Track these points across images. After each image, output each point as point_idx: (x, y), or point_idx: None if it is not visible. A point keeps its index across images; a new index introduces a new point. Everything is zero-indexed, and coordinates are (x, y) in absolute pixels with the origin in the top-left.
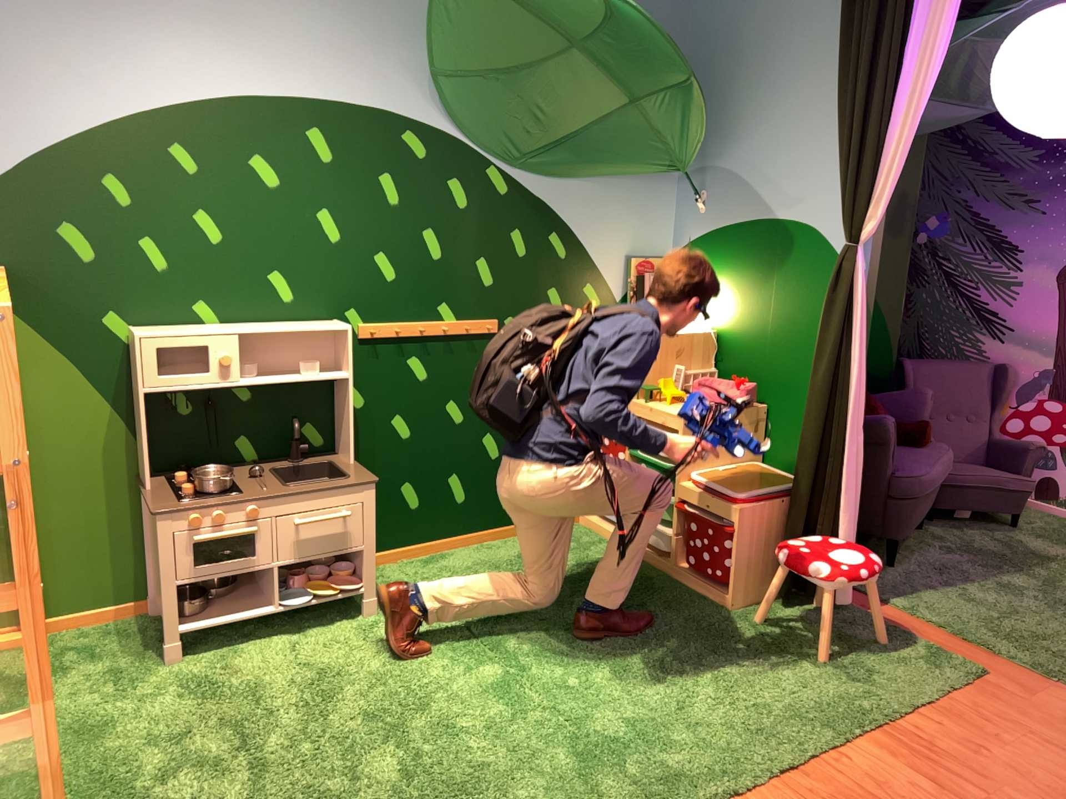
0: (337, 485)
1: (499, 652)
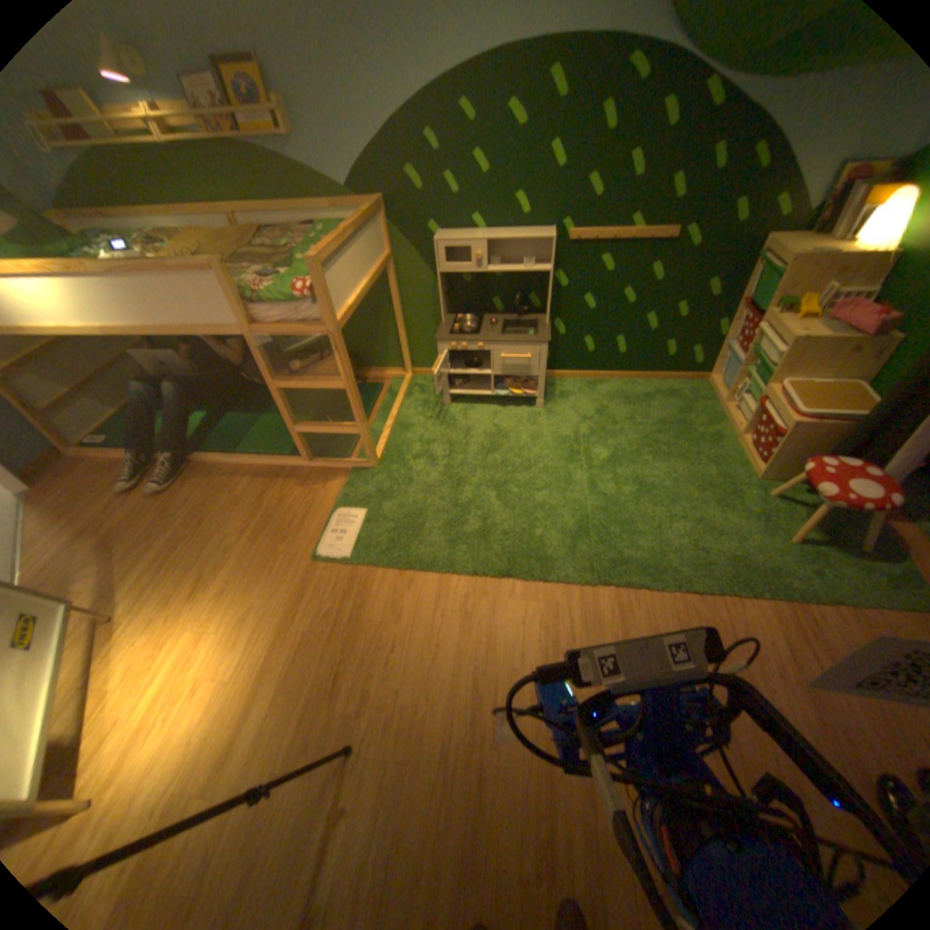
0: (522, 341)
1: (582, 457)
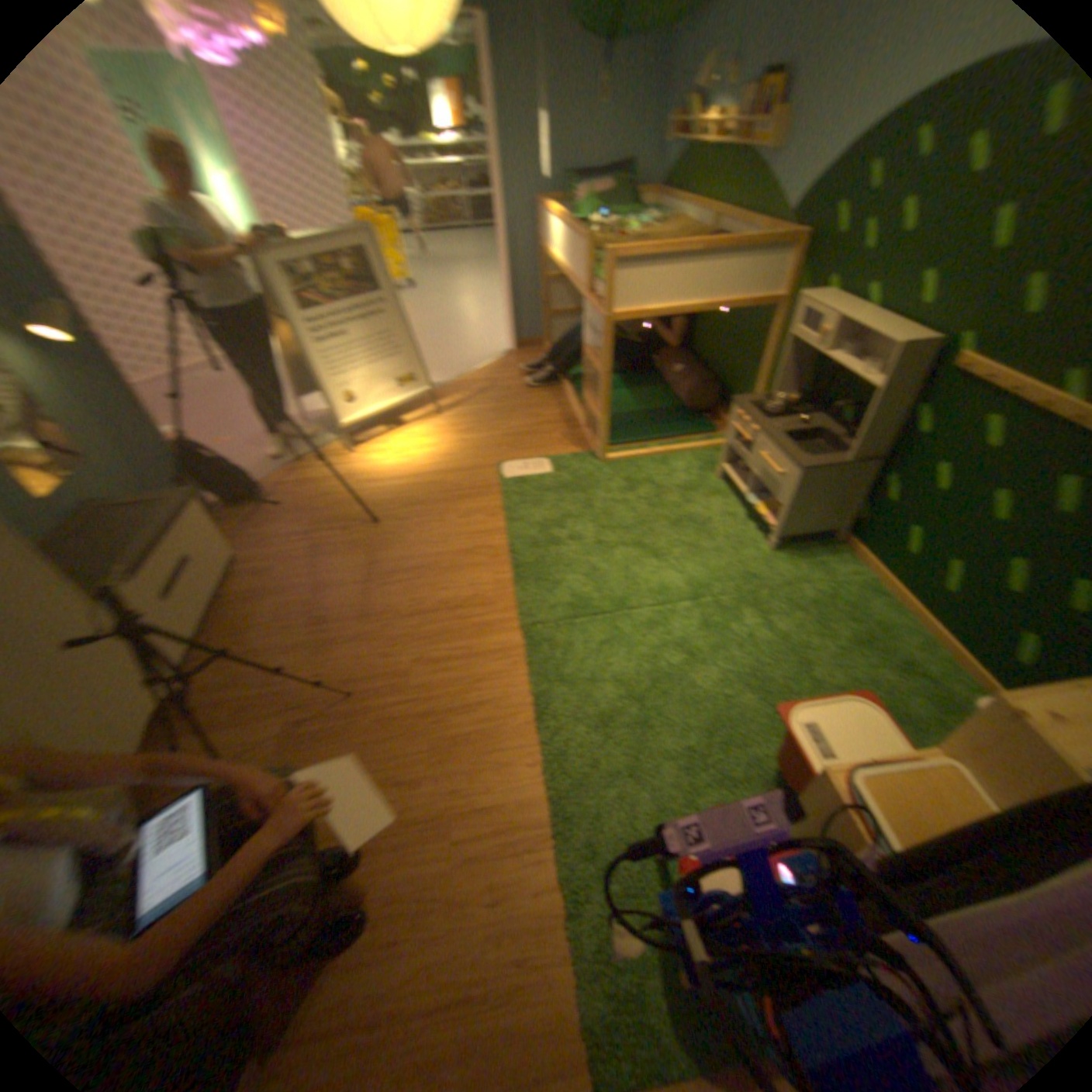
0: (785, 451)
1: (704, 603)
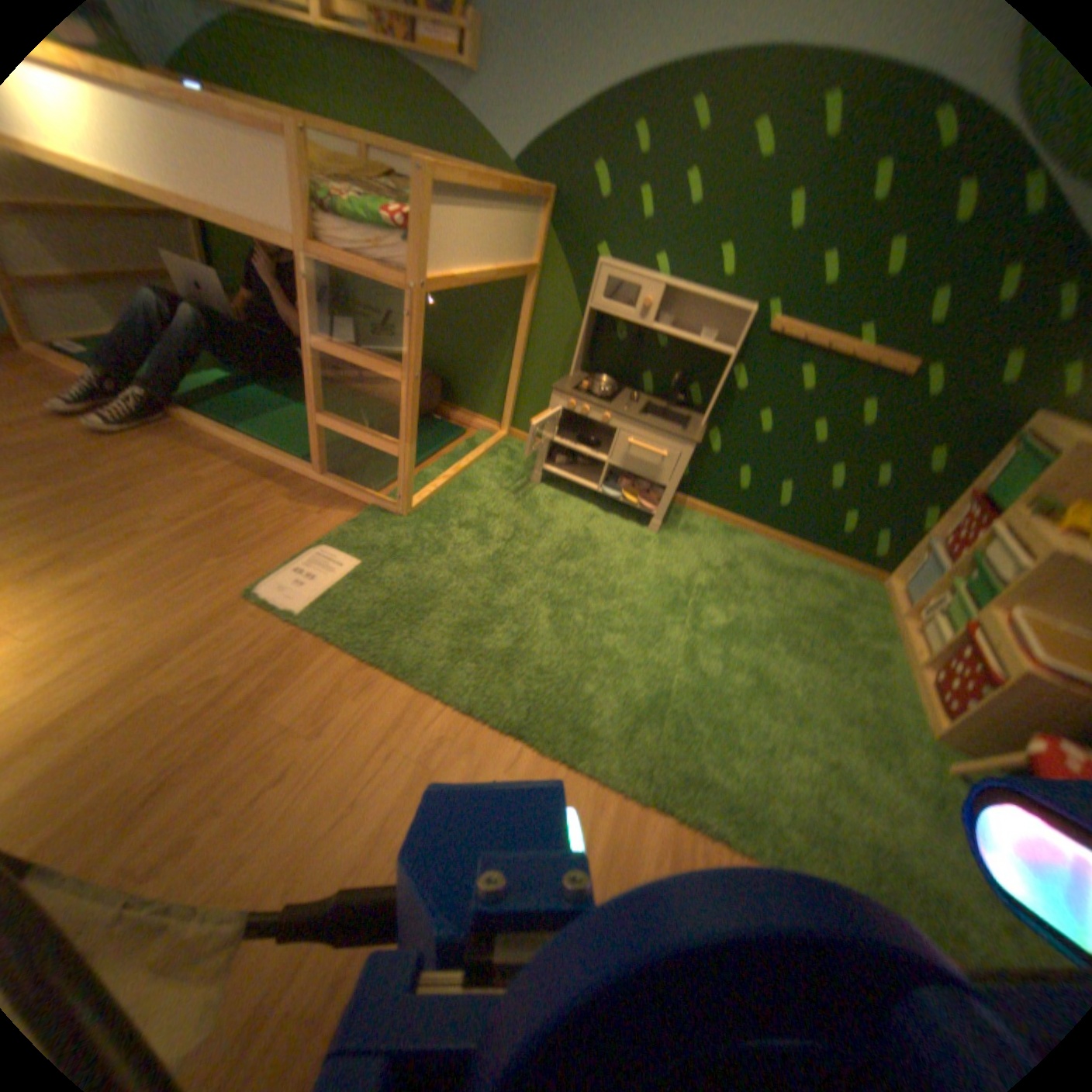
0: (663, 427)
1: (689, 609)
